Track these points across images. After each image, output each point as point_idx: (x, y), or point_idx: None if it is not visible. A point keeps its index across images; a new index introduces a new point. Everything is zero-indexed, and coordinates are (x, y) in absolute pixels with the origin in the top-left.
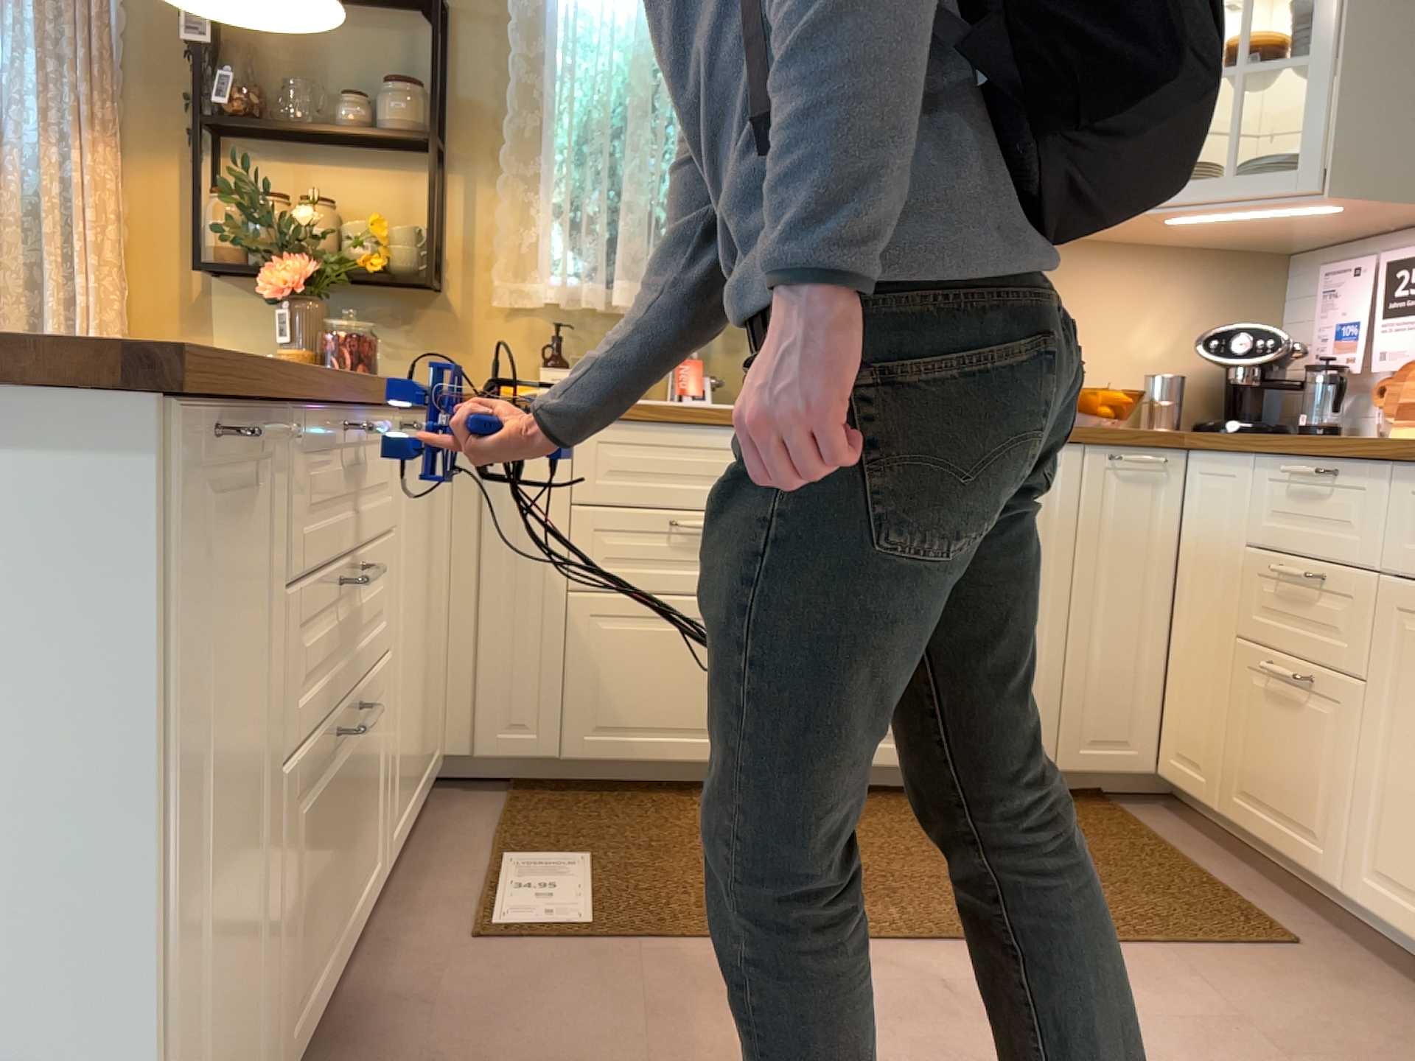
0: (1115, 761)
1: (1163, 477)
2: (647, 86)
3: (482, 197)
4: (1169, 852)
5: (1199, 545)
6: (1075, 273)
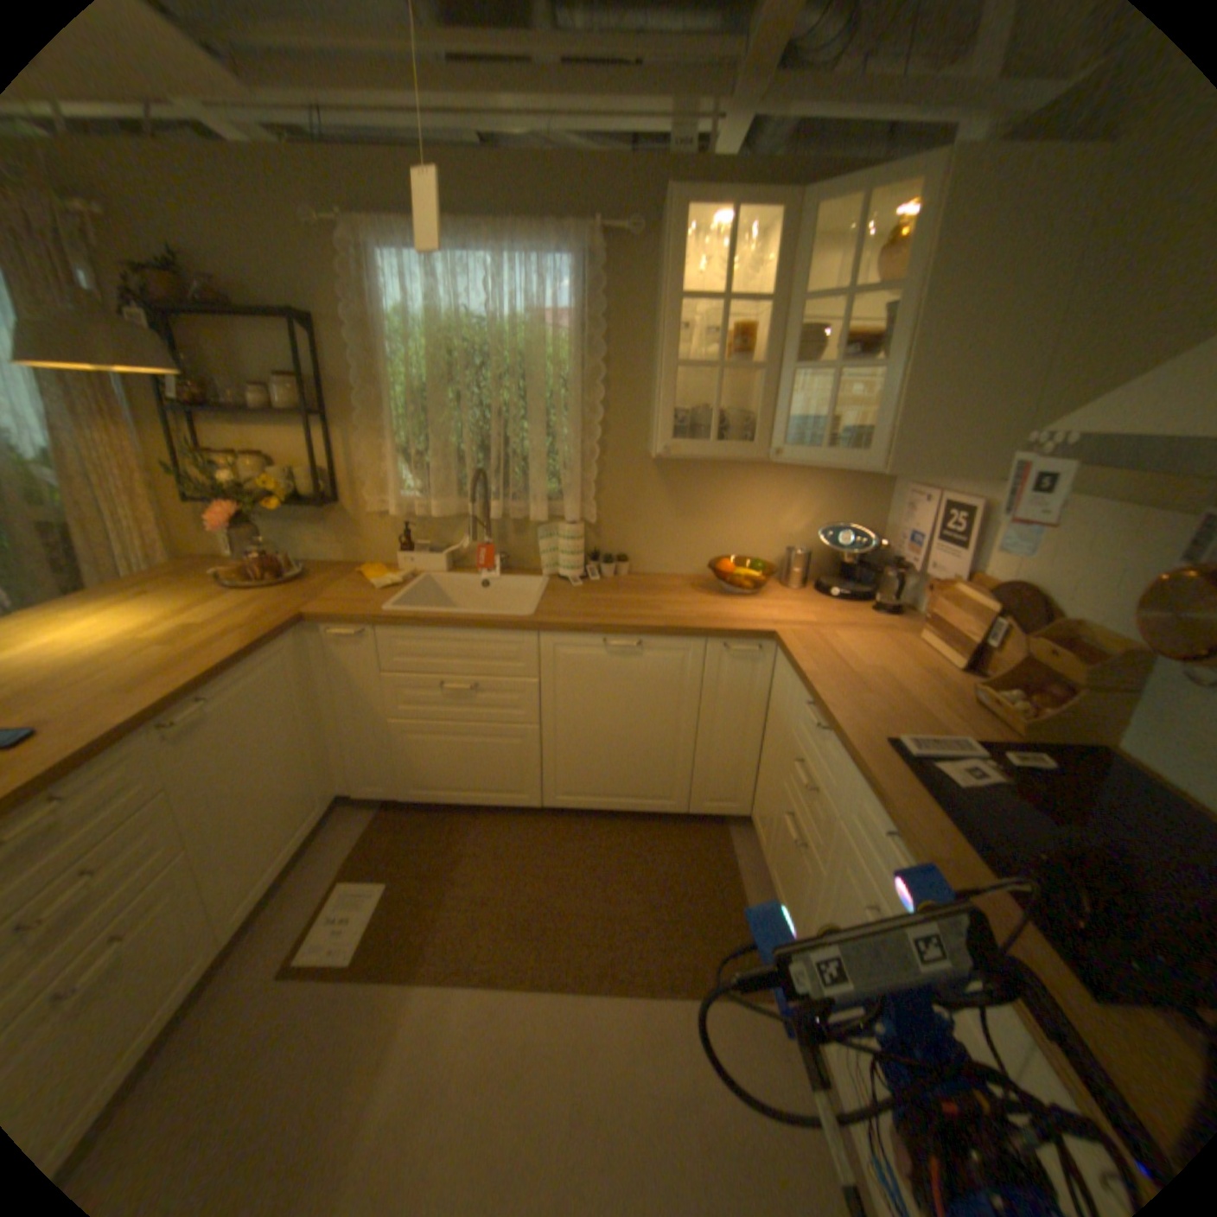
0: (725, 812)
1: (760, 657)
2: (439, 369)
3: (352, 444)
4: (736, 886)
5: (776, 705)
6: (743, 480)
